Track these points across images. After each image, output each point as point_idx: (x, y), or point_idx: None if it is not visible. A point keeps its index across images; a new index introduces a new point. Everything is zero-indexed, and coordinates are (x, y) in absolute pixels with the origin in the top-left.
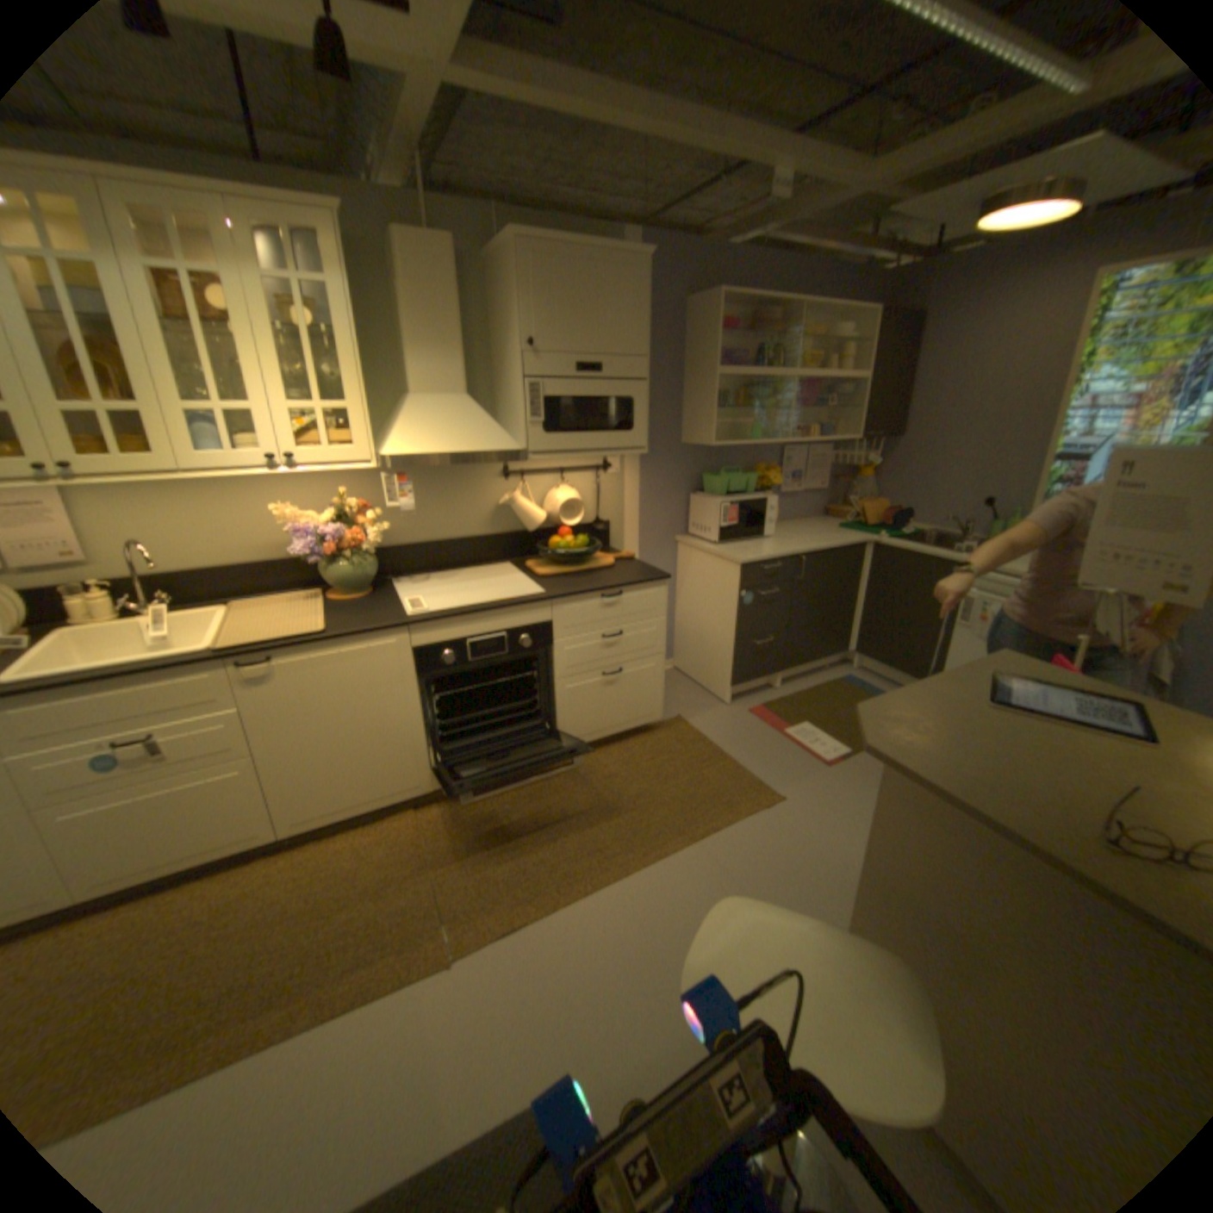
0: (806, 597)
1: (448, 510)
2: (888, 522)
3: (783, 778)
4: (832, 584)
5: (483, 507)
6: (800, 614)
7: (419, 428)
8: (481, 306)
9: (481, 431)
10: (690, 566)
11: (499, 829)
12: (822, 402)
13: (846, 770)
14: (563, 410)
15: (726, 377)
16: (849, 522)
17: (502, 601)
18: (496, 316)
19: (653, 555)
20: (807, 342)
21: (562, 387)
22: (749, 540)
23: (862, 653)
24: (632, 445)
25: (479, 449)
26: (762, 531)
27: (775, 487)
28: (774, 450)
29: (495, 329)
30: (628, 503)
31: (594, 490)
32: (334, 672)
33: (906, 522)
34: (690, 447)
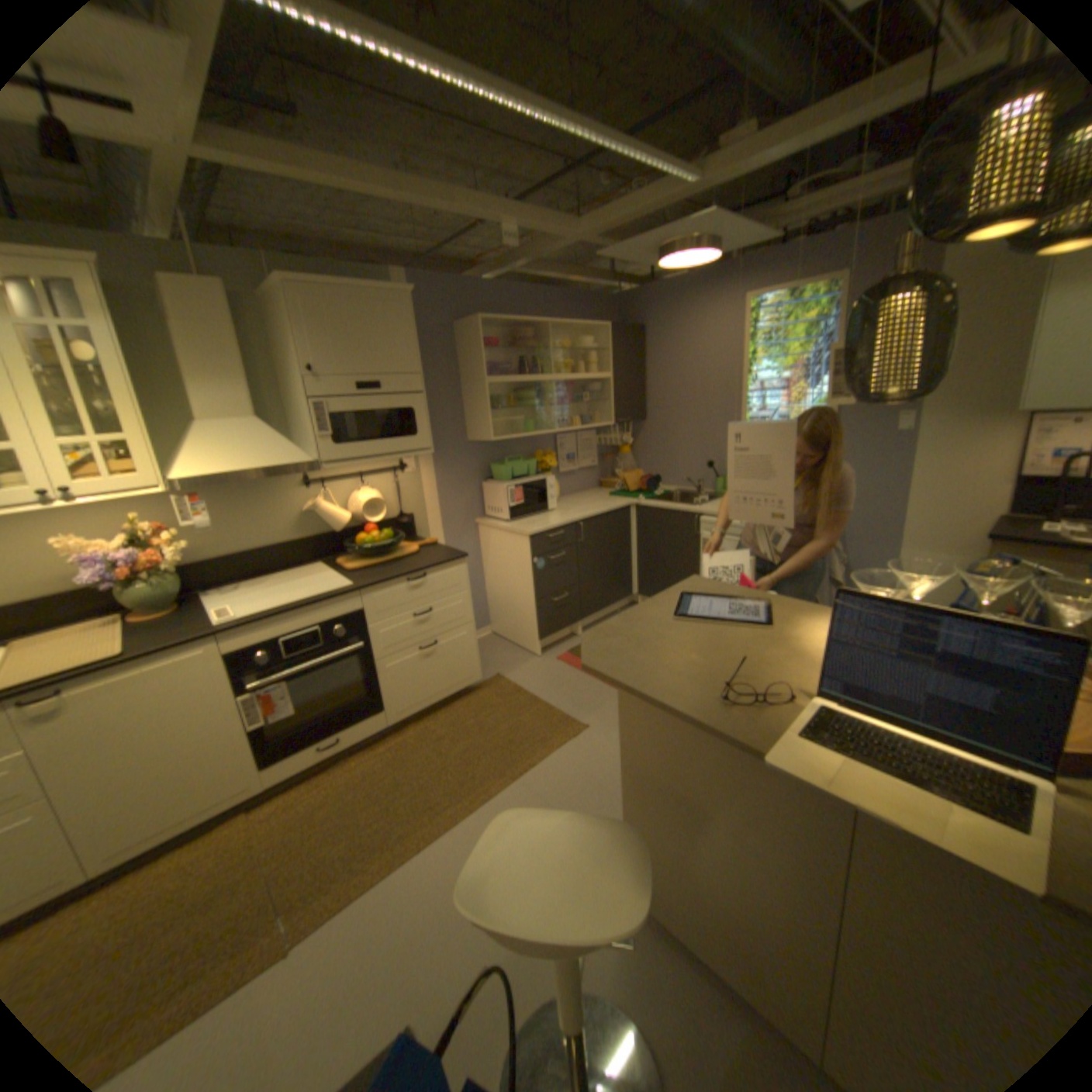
0: (589, 557)
1: (251, 522)
2: (644, 488)
3: (585, 710)
4: (608, 543)
5: (287, 515)
6: (586, 571)
7: (206, 452)
8: (261, 339)
9: (271, 448)
10: (490, 544)
11: (332, 813)
12: (579, 399)
13: None
14: (350, 424)
15: (495, 385)
16: (617, 491)
17: (310, 599)
18: (276, 347)
19: (458, 538)
20: (557, 353)
21: (344, 405)
22: (537, 516)
23: (642, 595)
24: (418, 448)
25: (270, 465)
26: (546, 507)
27: (553, 470)
28: (548, 440)
29: (277, 358)
30: (428, 496)
31: (394, 489)
32: (135, 693)
33: (659, 487)
34: (476, 444)
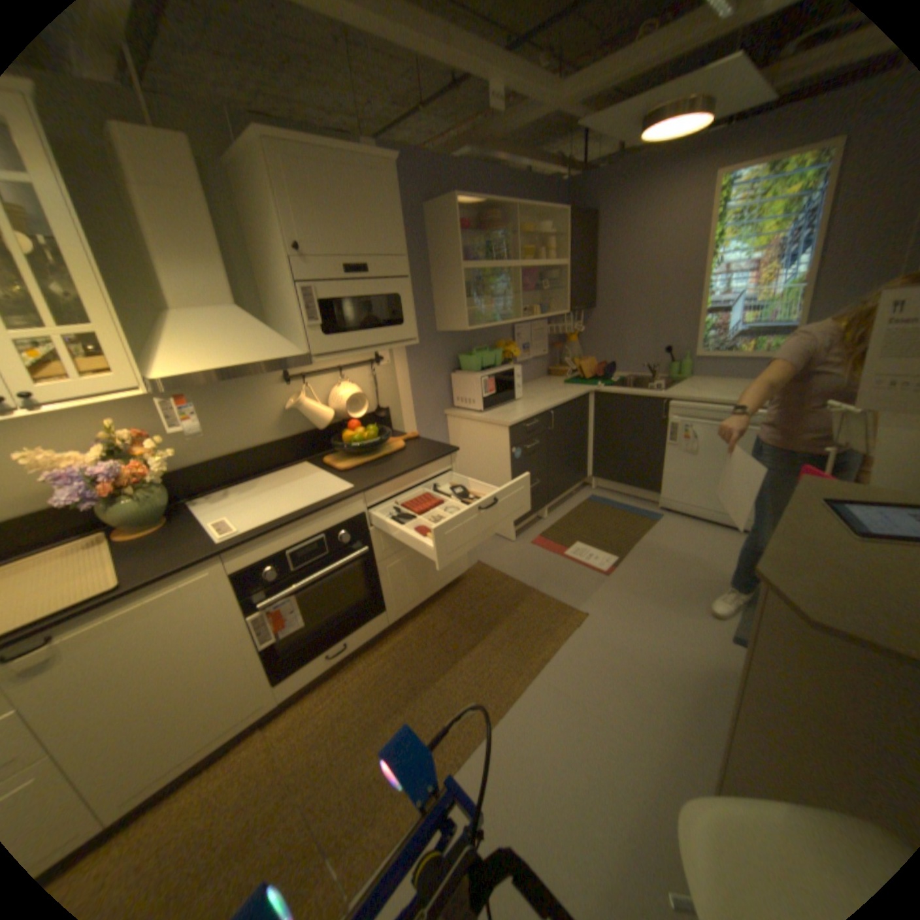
0: (556, 443)
1: (233, 422)
2: (597, 374)
3: (577, 595)
4: (571, 428)
5: (269, 413)
6: (553, 457)
7: (188, 344)
8: (230, 214)
9: (258, 339)
10: (461, 434)
11: (353, 723)
12: (537, 286)
13: (620, 575)
14: (335, 311)
15: (466, 271)
16: (567, 378)
17: (312, 504)
18: (250, 223)
19: (429, 429)
20: (520, 238)
21: (333, 288)
22: (503, 404)
23: (596, 476)
24: (404, 337)
25: (260, 358)
26: (513, 395)
27: (513, 359)
28: (506, 329)
29: (250, 237)
30: (402, 388)
31: (372, 381)
32: (138, 627)
33: (607, 372)
34: (444, 333)
